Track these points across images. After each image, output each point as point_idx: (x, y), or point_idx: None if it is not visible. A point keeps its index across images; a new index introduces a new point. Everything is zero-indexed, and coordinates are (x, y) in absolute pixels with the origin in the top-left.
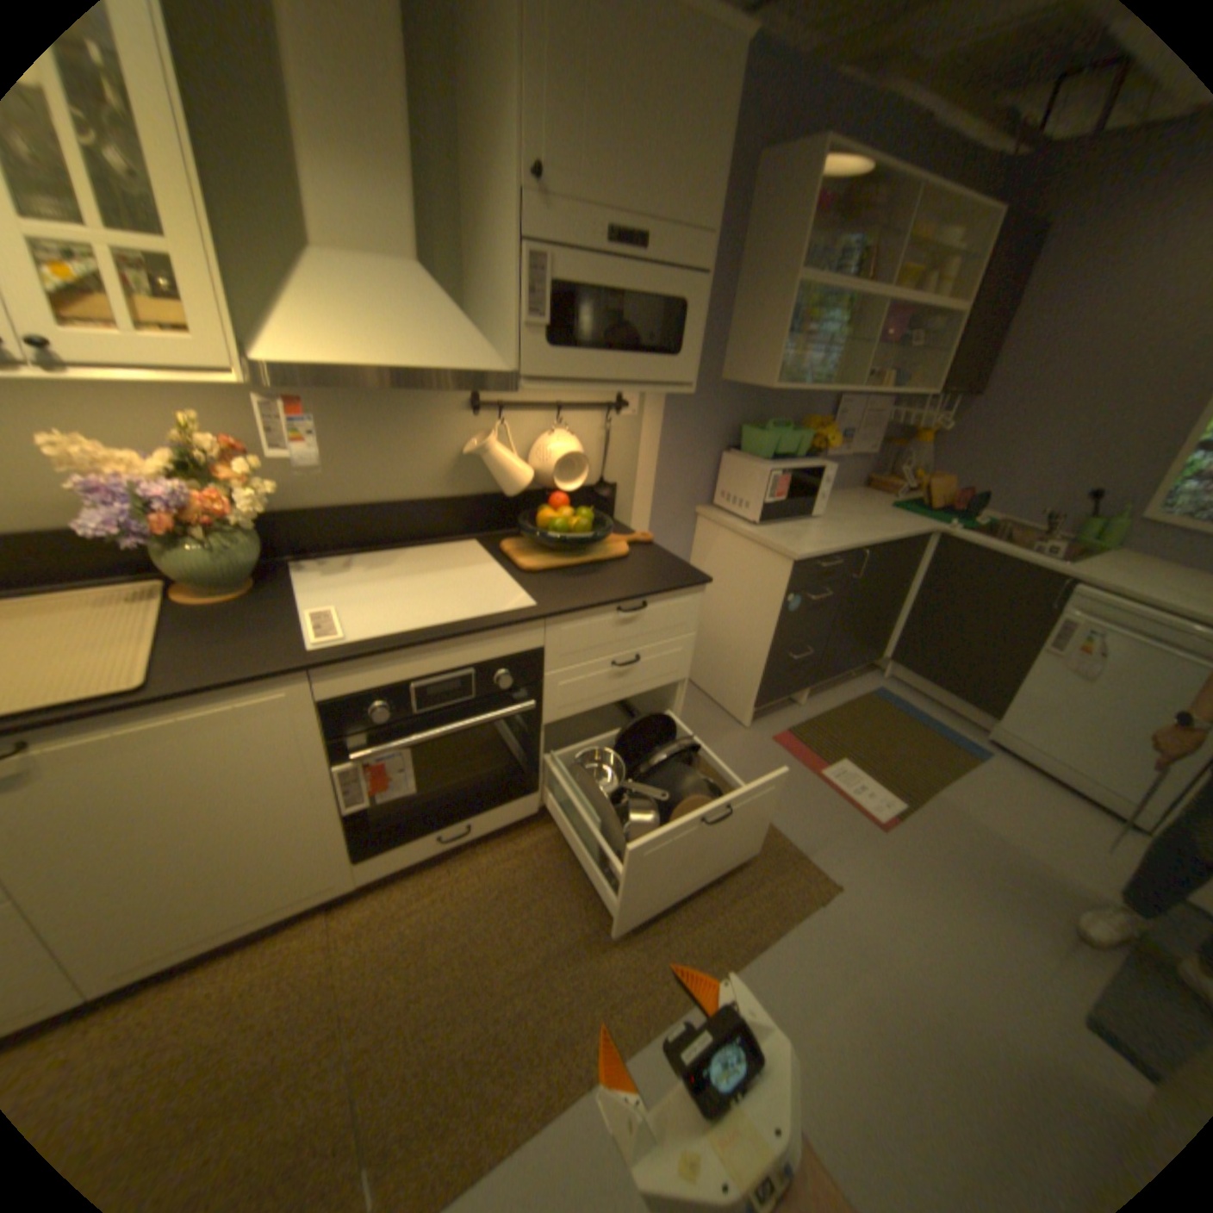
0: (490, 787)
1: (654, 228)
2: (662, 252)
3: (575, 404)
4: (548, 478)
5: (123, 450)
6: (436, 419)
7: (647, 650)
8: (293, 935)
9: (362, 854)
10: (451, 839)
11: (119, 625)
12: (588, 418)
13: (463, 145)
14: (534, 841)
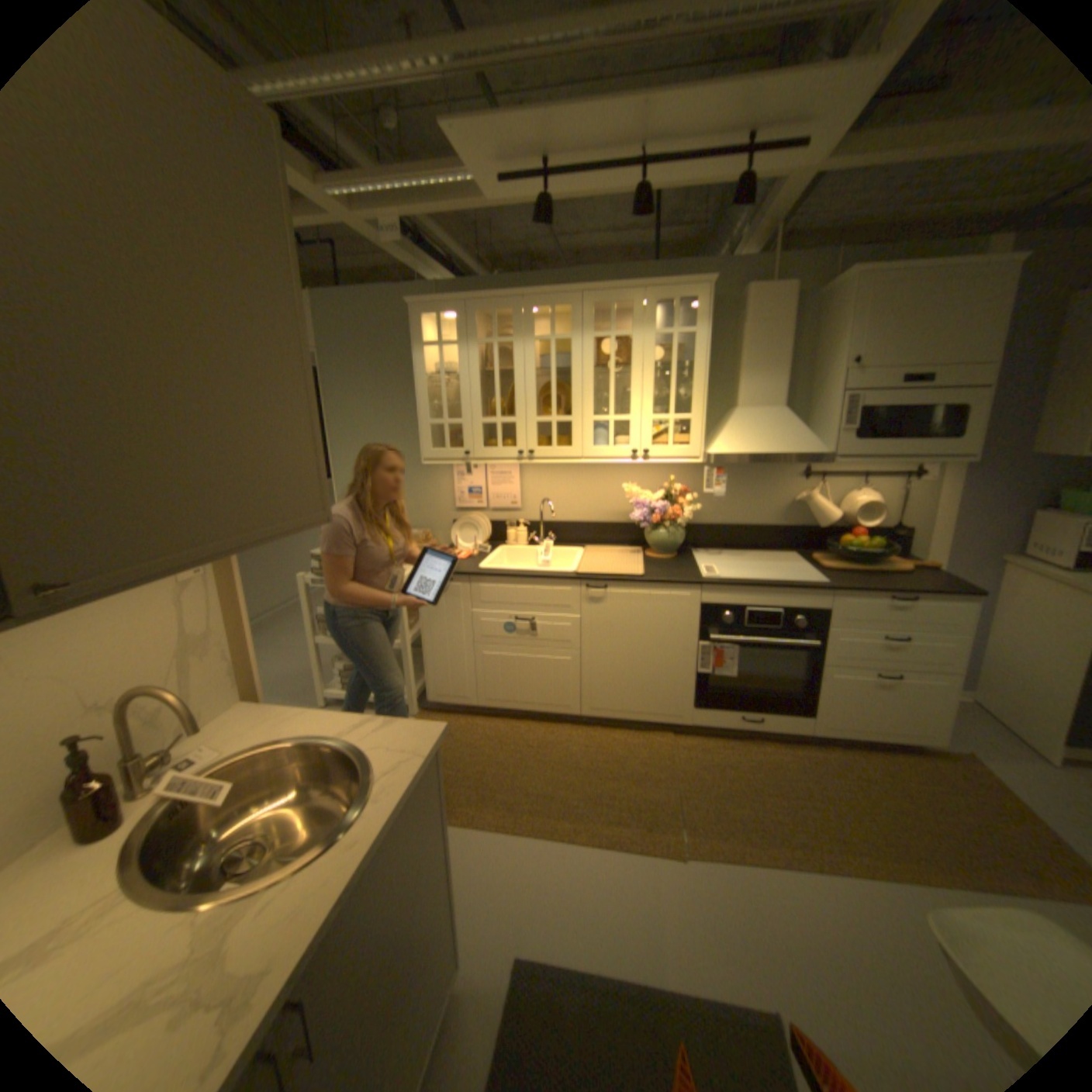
0: (782, 698)
1: (940, 371)
2: (947, 382)
3: (881, 473)
4: (854, 519)
5: (645, 493)
6: (782, 482)
7: (920, 638)
8: (659, 737)
9: (701, 705)
10: (752, 722)
11: (630, 560)
12: (891, 482)
13: (820, 351)
14: (809, 756)
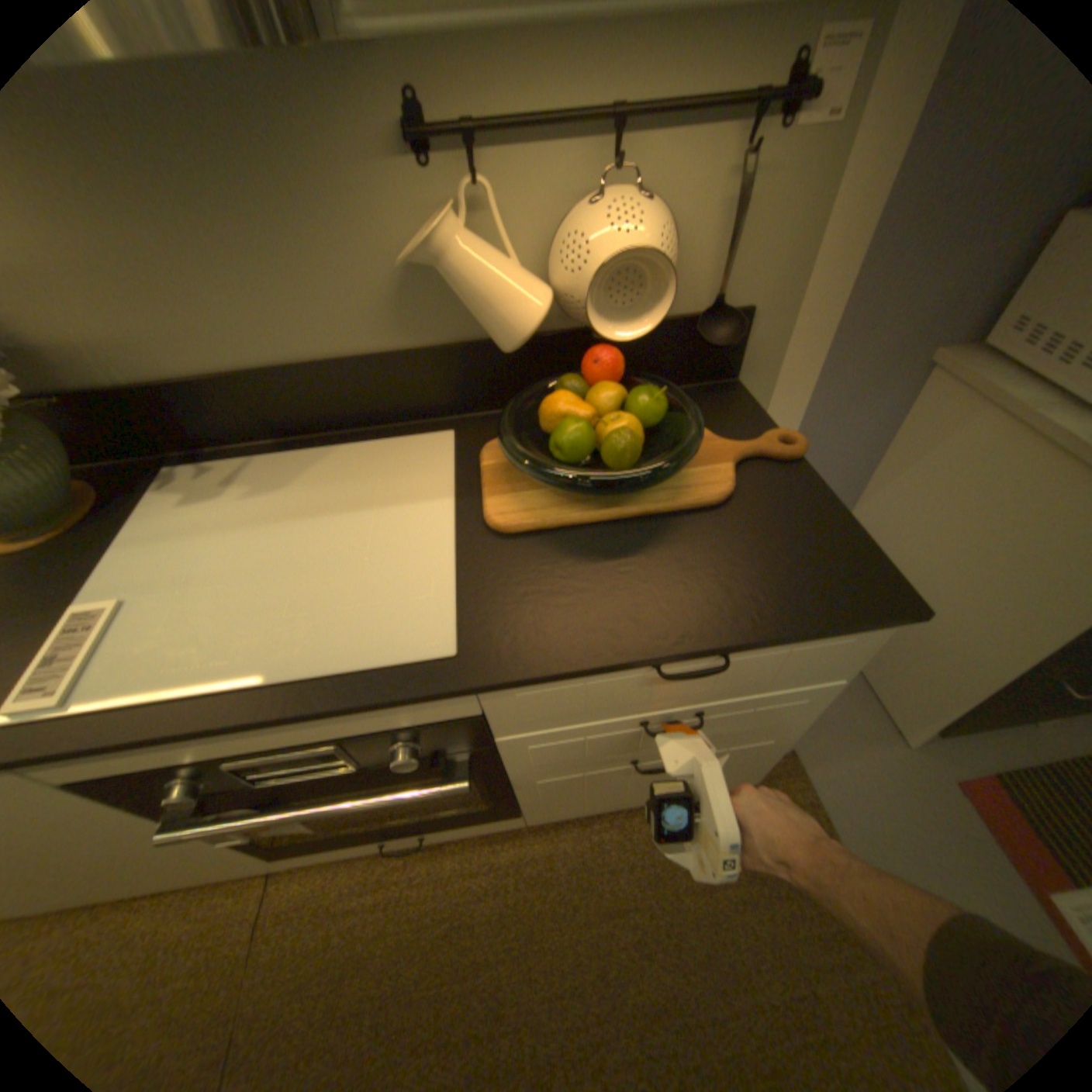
0: (439, 818)
1: None
2: None
3: (666, 106)
4: (586, 309)
5: None
6: (336, 186)
7: (724, 706)
8: (232, 891)
9: (277, 857)
10: (393, 856)
11: None
12: (701, 146)
13: None
14: (519, 857)
